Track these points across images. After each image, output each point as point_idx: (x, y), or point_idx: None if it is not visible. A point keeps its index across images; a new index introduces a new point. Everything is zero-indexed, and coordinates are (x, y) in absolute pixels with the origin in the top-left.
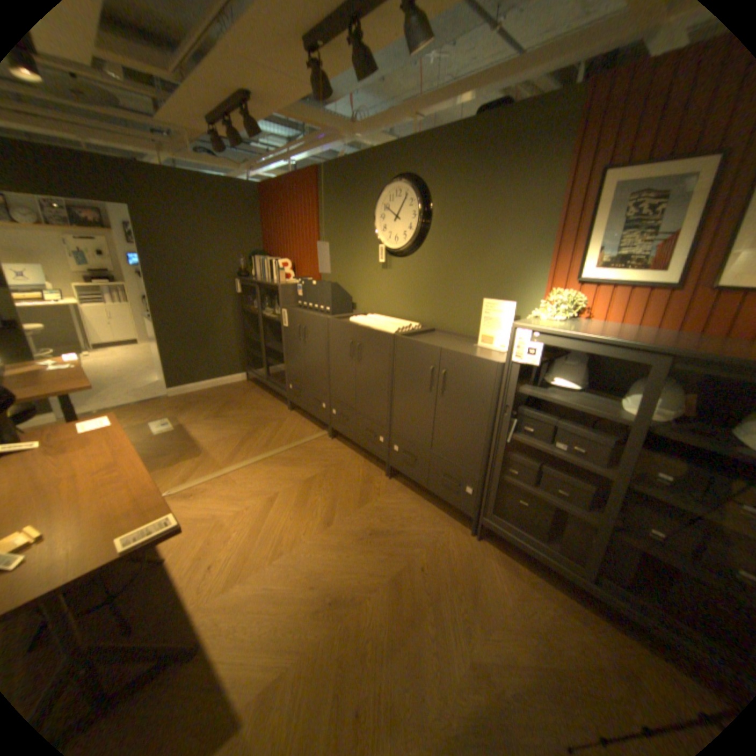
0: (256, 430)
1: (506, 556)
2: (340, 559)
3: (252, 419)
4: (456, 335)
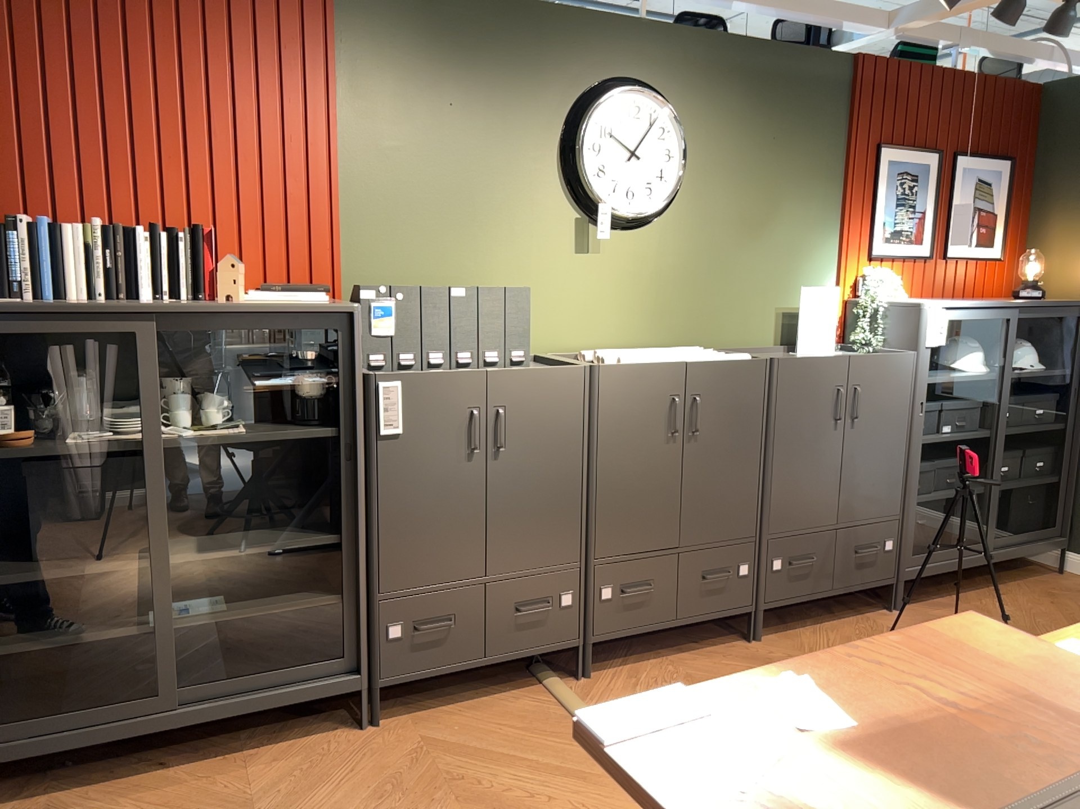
0: (468, 798)
1: (922, 602)
2: None
3: (380, 808)
4: (749, 351)
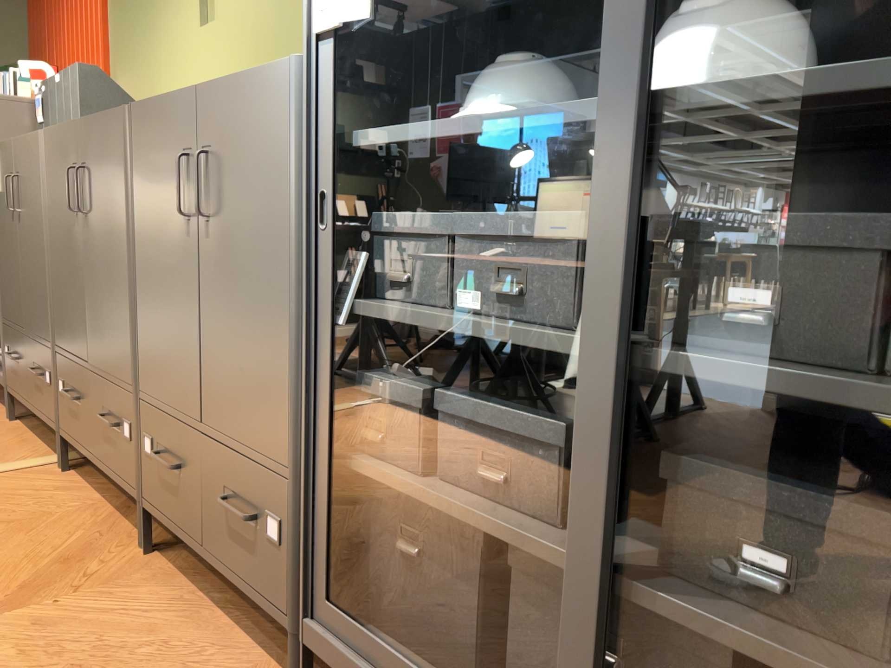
0: None
1: None
2: None
3: None
4: None
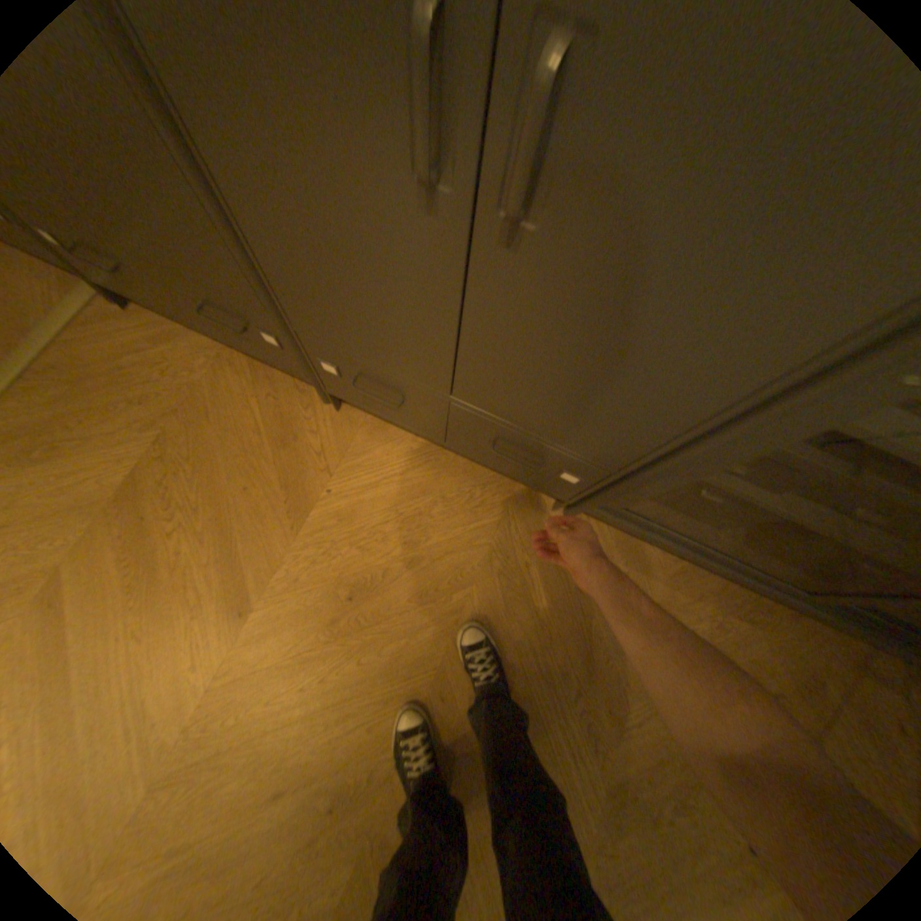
0: None
1: (620, 532)
2: (308, 693)
3: None
4: None
